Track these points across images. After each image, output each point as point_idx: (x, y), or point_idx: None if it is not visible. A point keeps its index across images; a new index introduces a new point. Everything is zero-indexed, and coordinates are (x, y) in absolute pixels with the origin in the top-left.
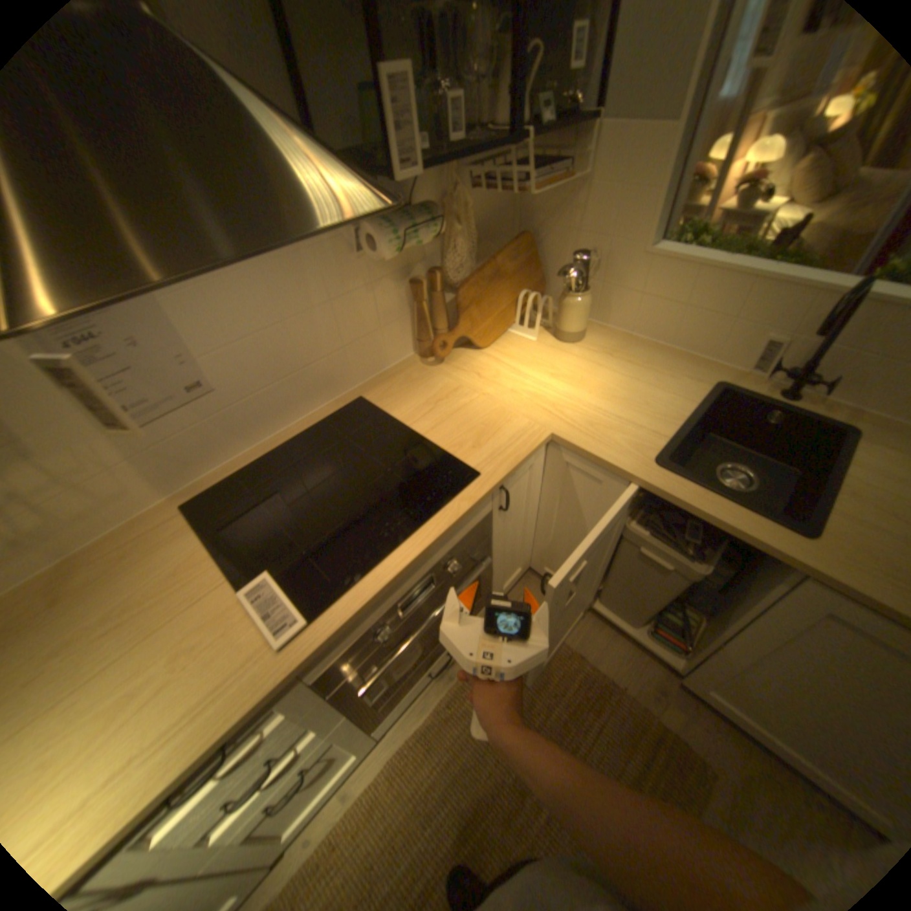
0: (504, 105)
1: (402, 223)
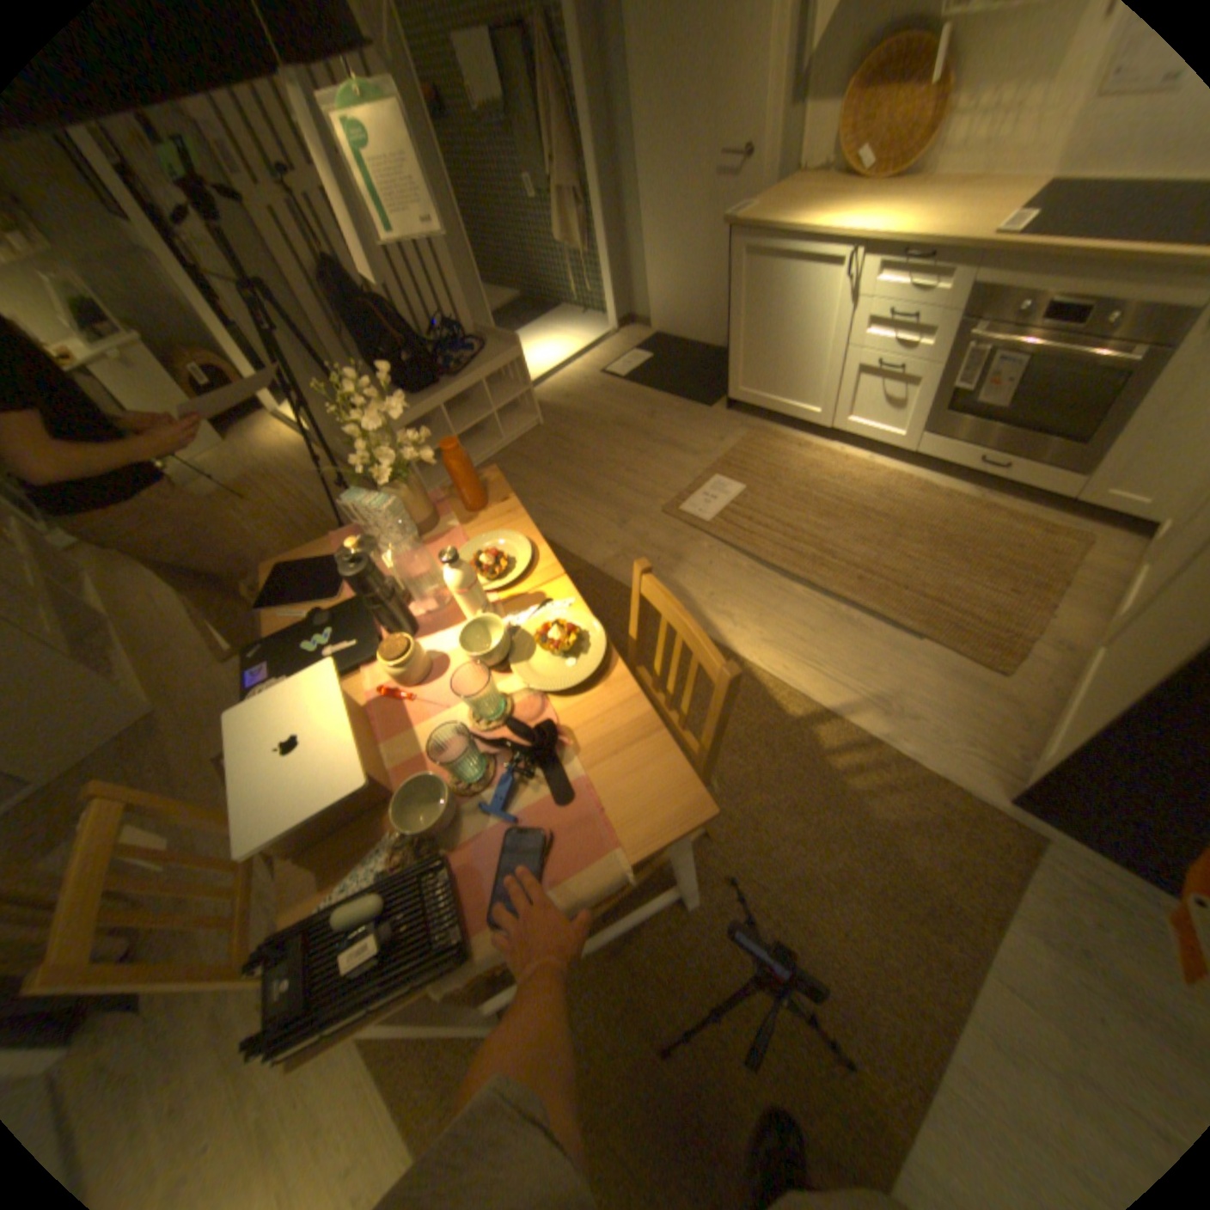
0: None
1: None
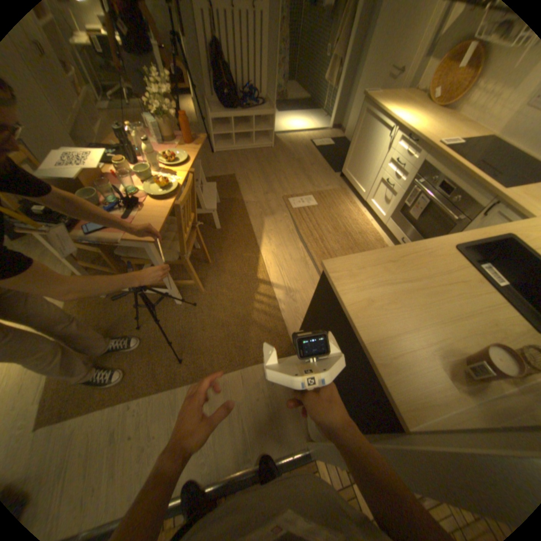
0: None
1: None
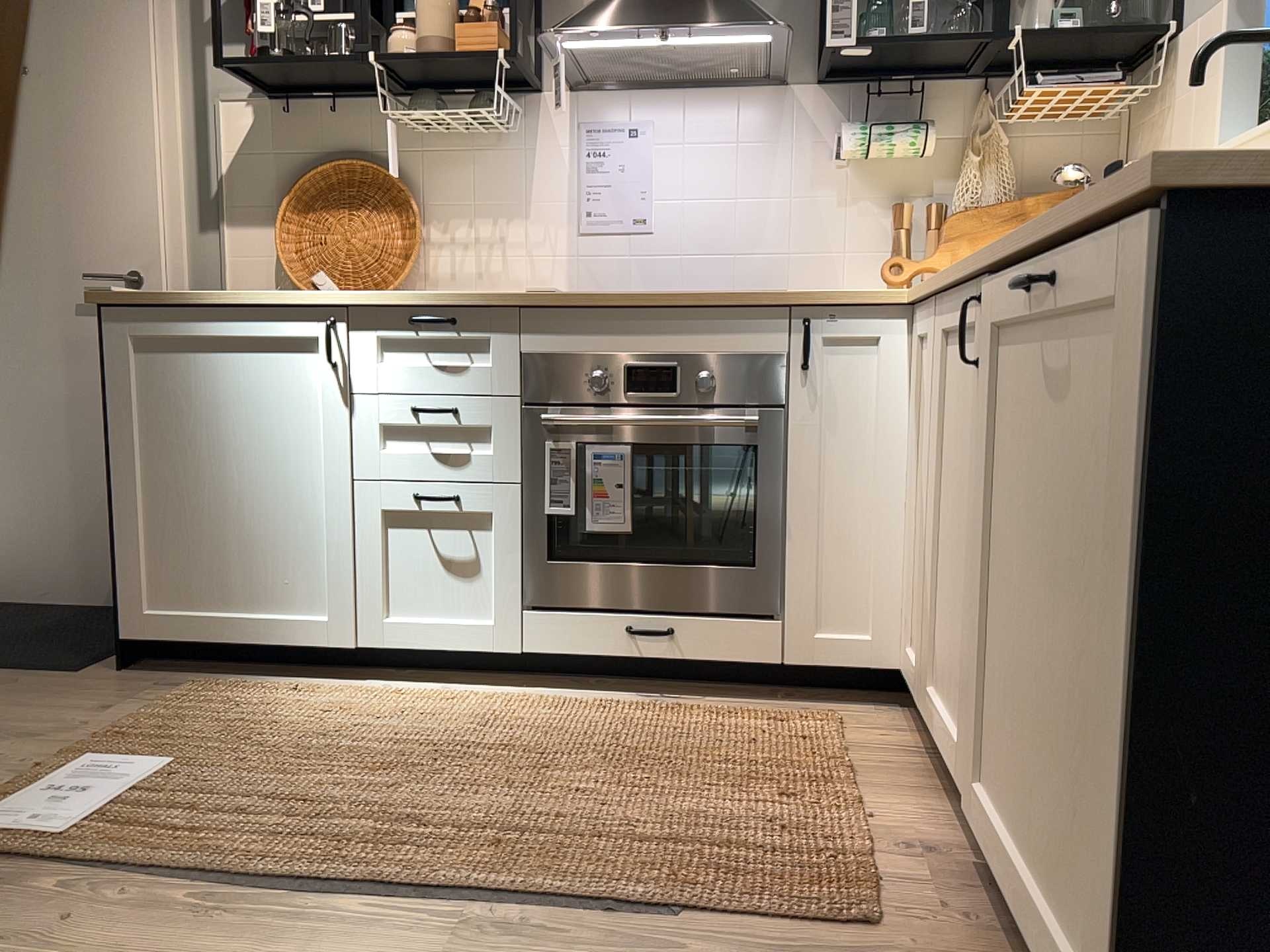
0: (1017, 30)
1: (873, 126)
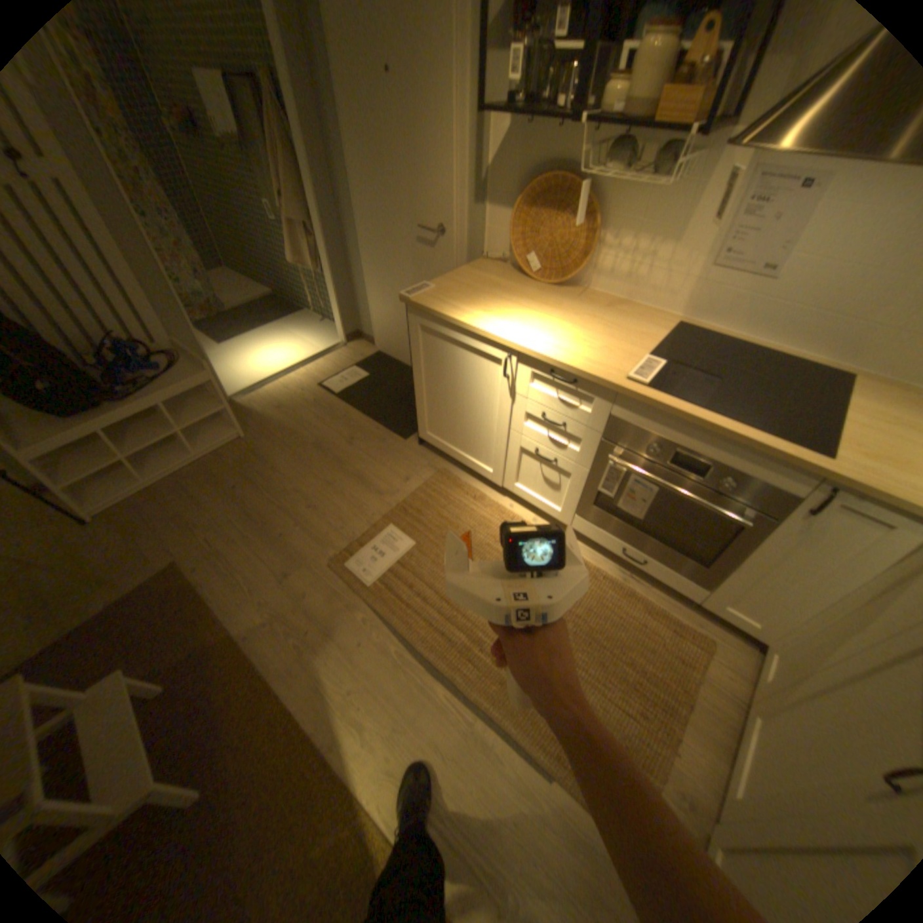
0: None
1: None
